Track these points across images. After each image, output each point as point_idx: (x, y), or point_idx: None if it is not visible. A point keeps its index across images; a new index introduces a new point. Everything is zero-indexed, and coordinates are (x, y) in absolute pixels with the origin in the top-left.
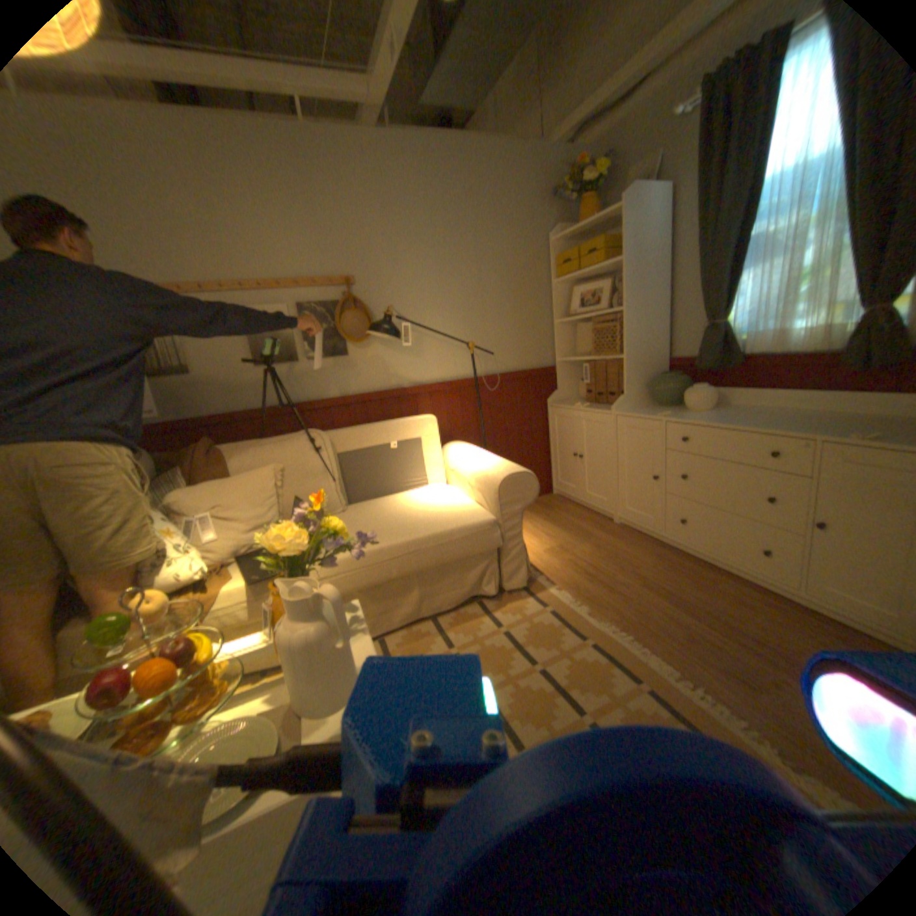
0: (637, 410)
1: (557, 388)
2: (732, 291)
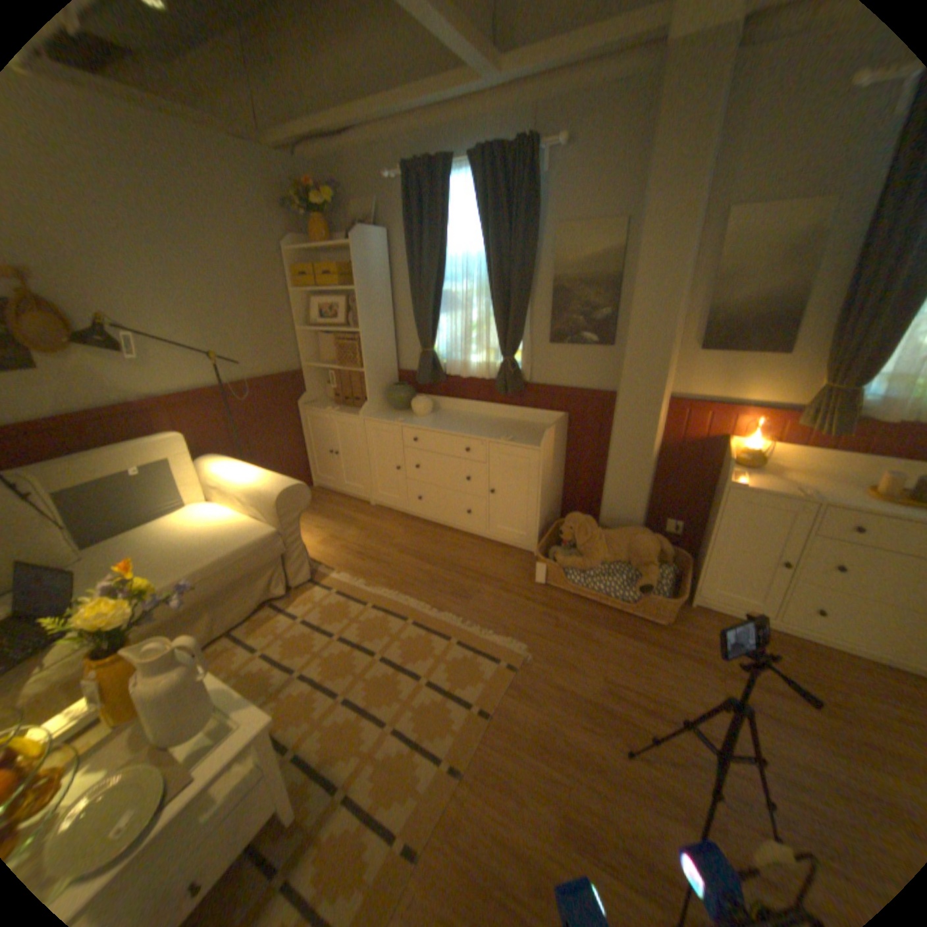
0: (379, 416)
1: (306, 392)
2: (434, 330)
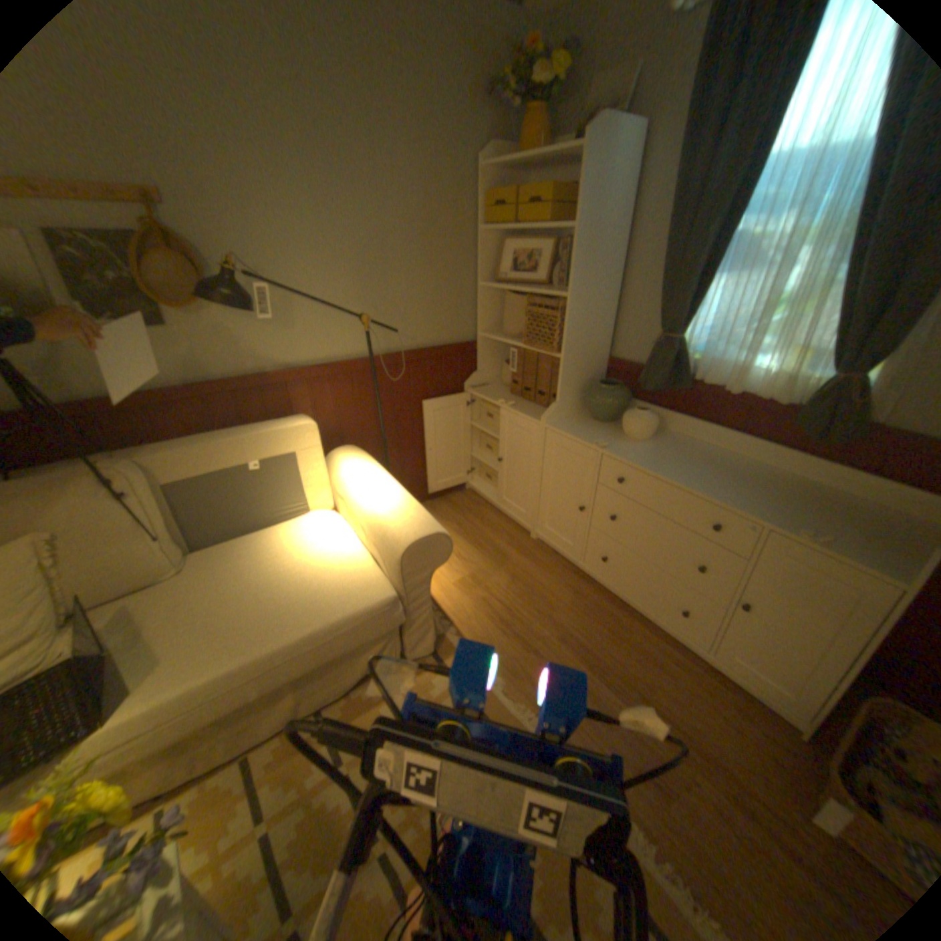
0: (570, 425)
1: (478, 370)
2: (695, 300)
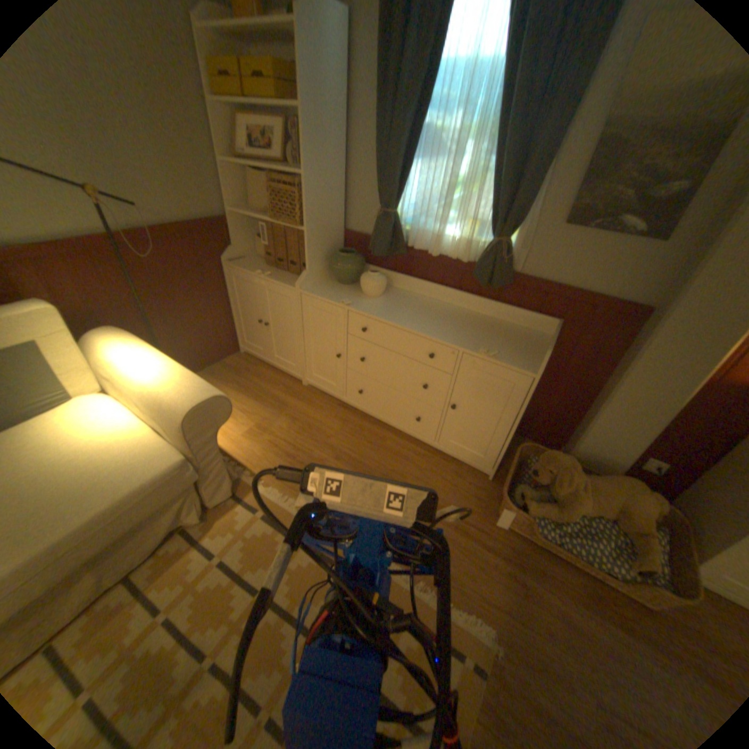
0: (320, 289)
1: (232, 243)
2: (402, 181)
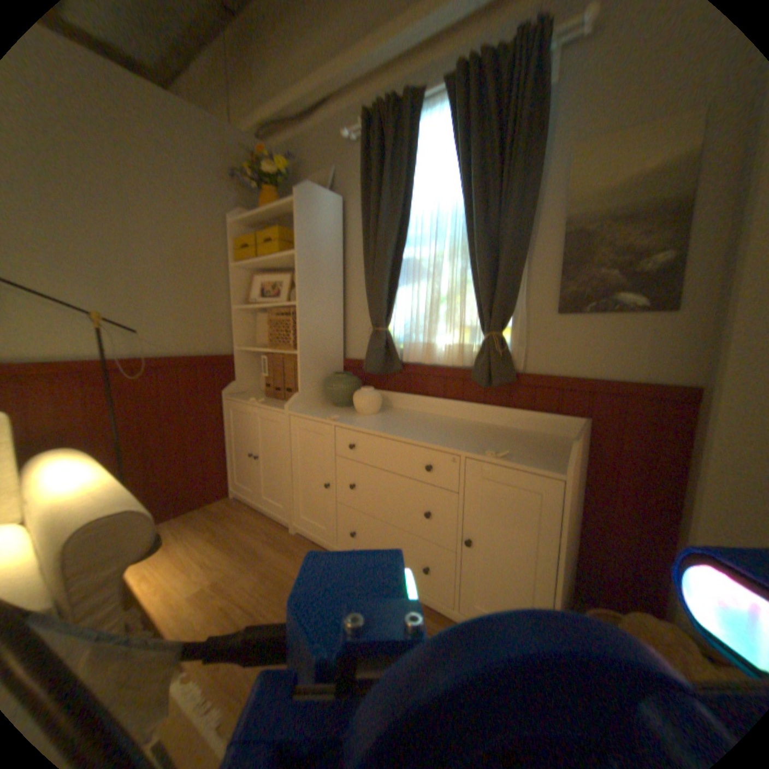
0: (312, 410)
1: (237, 380)
2: (391, 305)
